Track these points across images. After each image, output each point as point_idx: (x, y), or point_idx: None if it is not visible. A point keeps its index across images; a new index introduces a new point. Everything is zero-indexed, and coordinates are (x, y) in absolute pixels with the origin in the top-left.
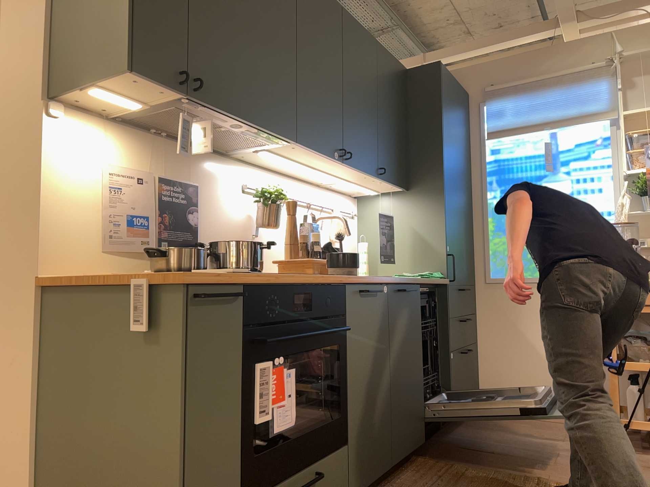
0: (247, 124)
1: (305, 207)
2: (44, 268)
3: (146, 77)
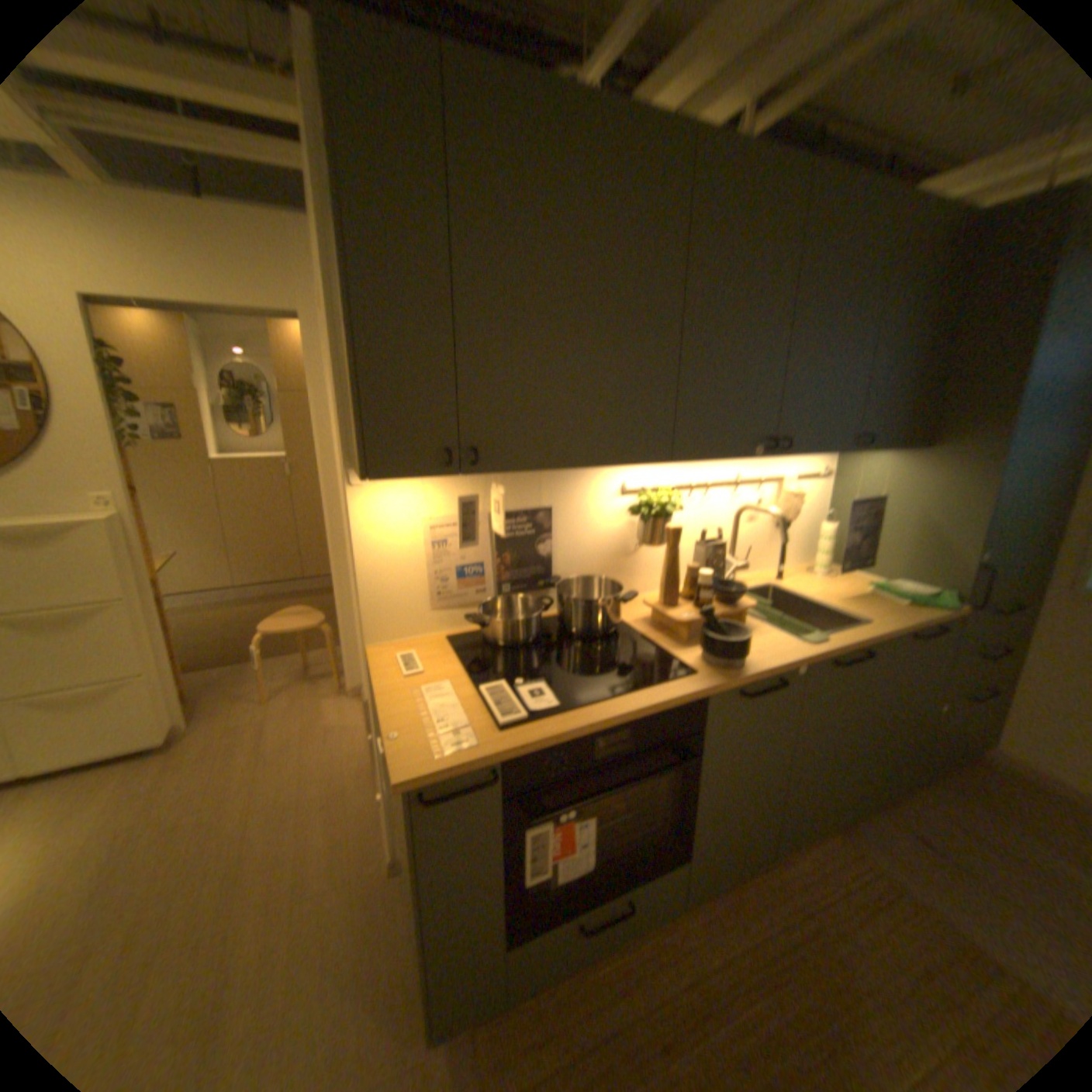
0: (575, 467)
1: (733, 480)
2: (368, 638)
3: (392, 474)
